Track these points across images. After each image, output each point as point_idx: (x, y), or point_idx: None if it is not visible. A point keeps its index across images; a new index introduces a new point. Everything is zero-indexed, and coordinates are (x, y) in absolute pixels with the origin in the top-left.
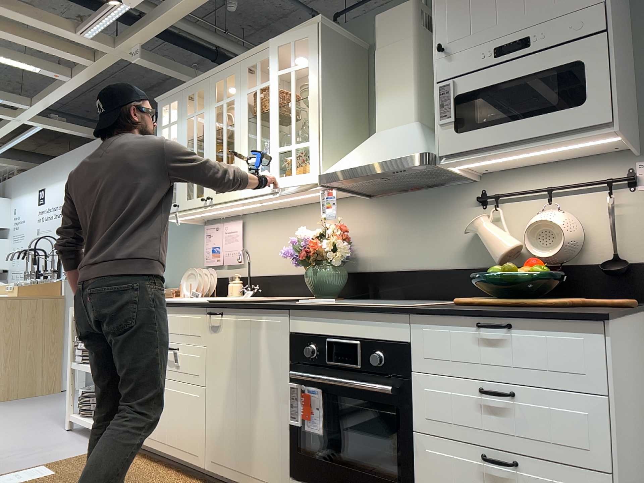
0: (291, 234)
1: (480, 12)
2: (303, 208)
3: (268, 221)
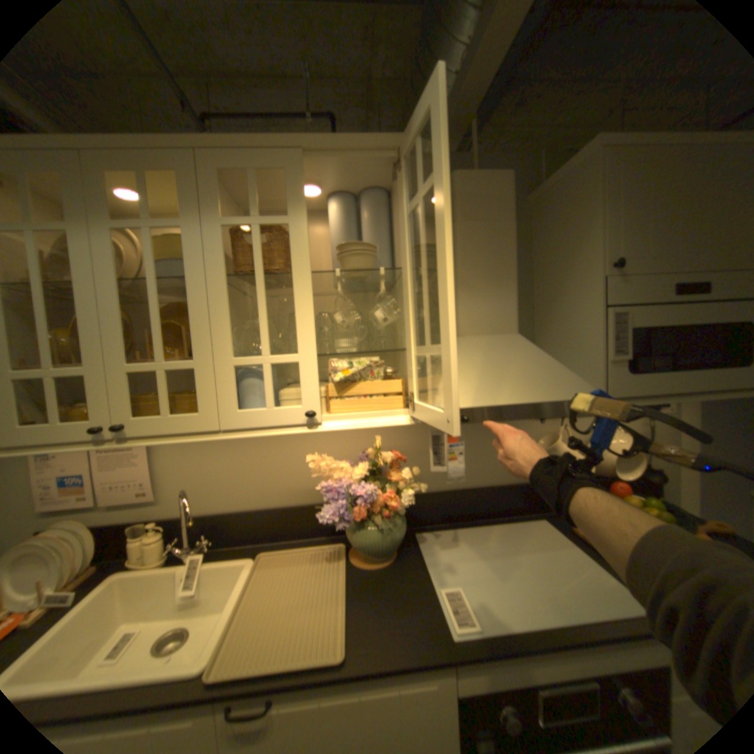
0: (264, 449)
1: (665, 233)
2: None
3: None
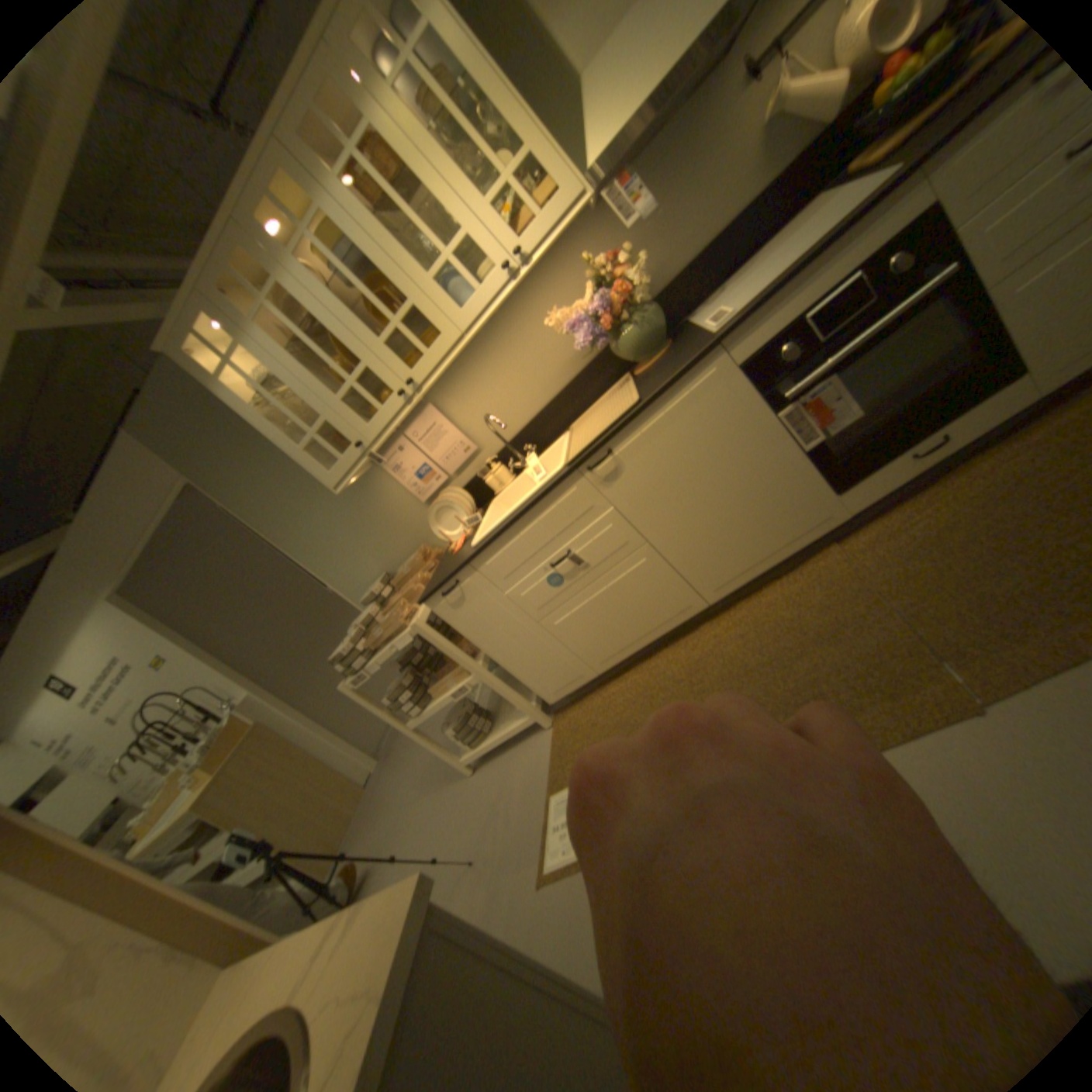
0: (517, 353)
1: None
2: (509, 307)
3: (470, 370)
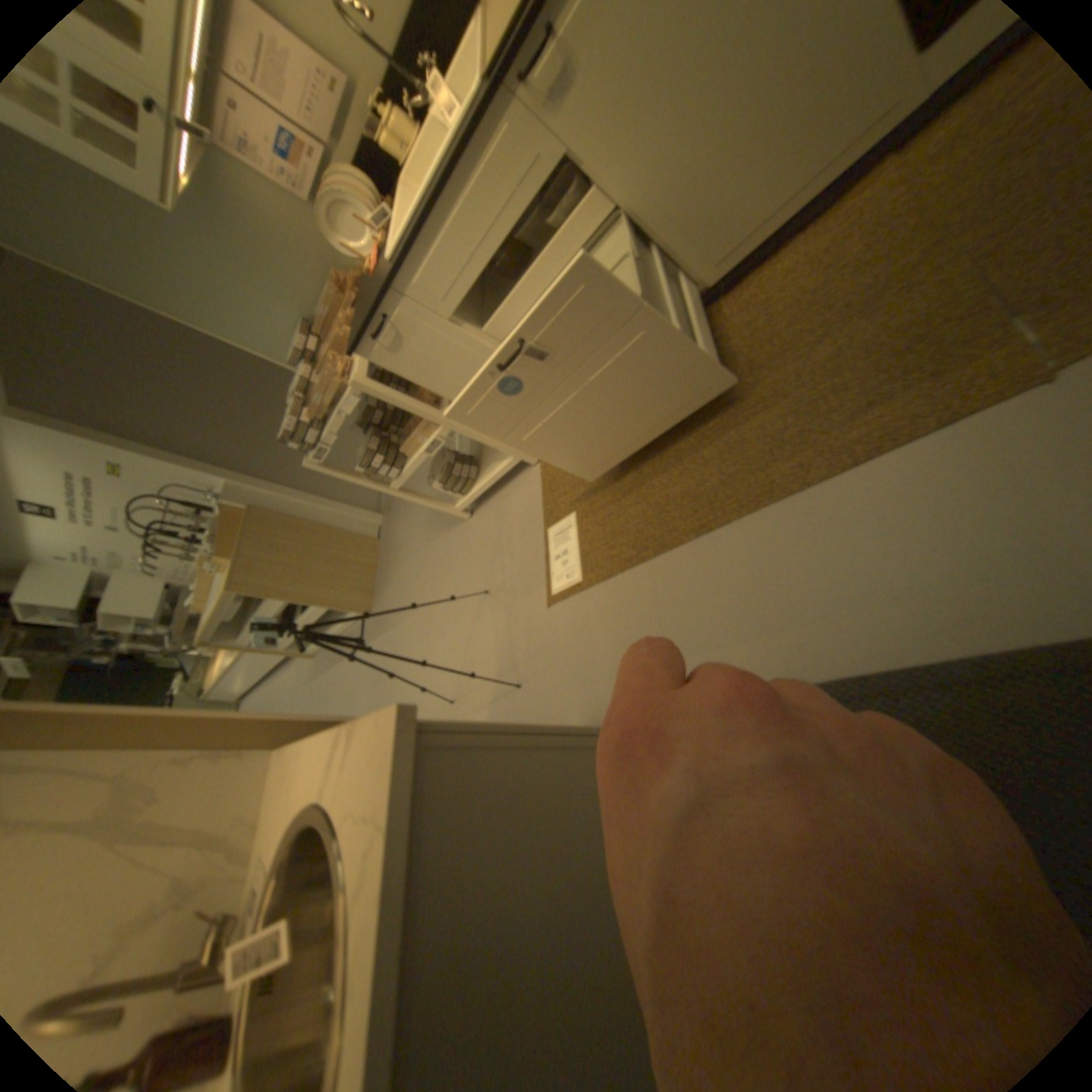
0: None
1: None
2: None
3: None
